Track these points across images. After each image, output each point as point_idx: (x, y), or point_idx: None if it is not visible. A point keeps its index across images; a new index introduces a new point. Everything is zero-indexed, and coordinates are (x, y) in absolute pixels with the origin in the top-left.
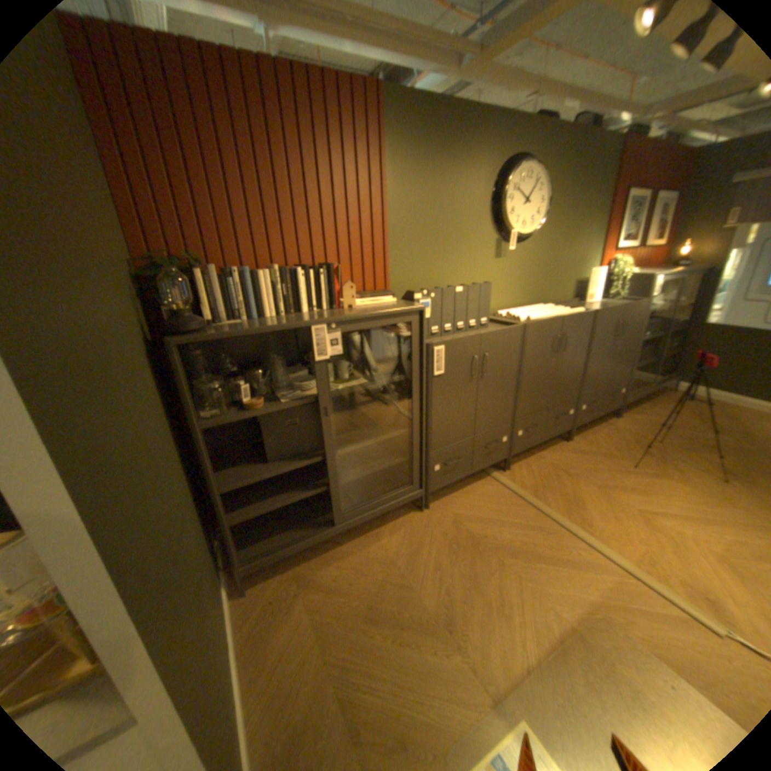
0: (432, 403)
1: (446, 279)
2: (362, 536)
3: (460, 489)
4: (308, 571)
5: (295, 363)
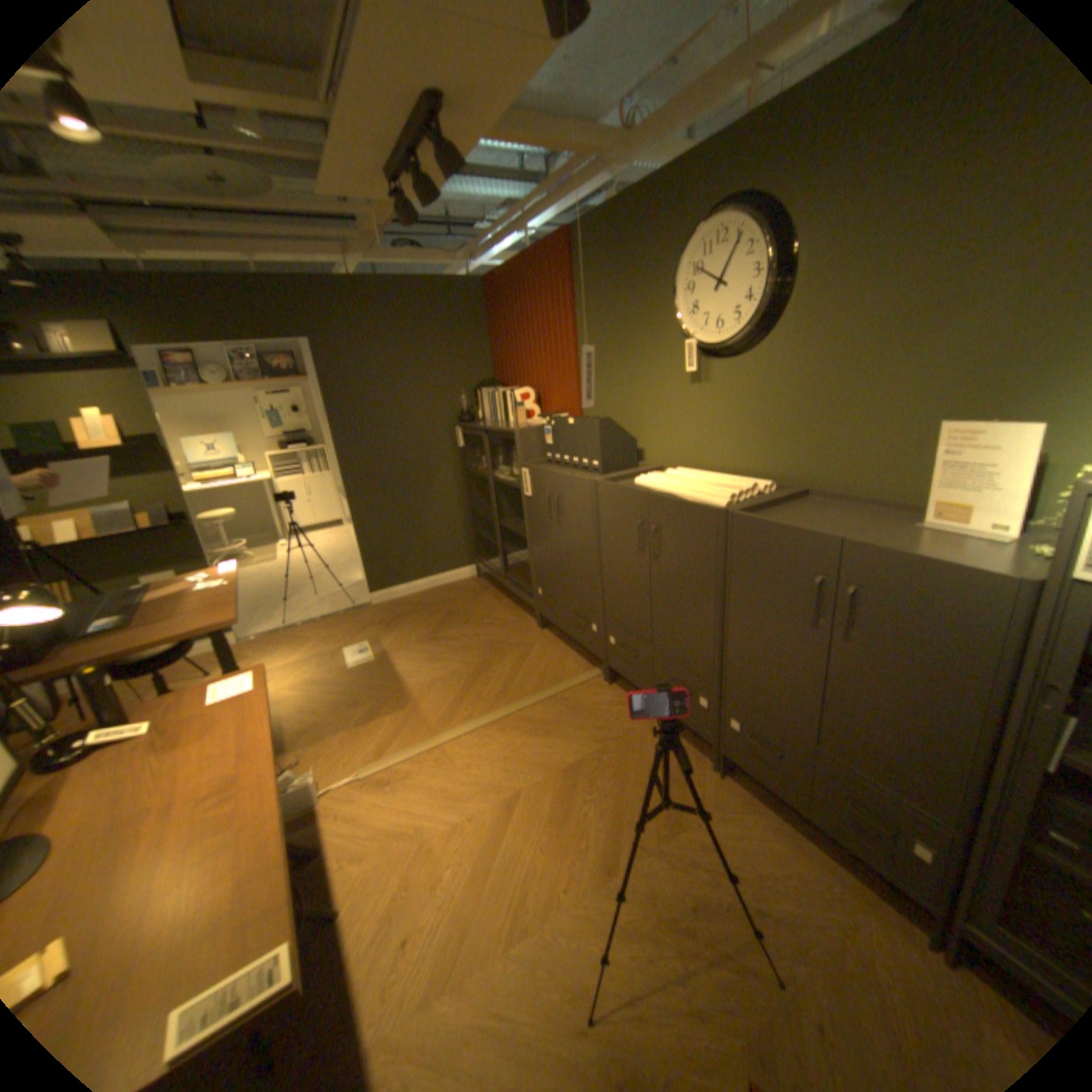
0: (529, 521)
1: (629, 408)
2: (516, 604)
3: (572, 648)
4: (491, 591)
5: (504, 454)
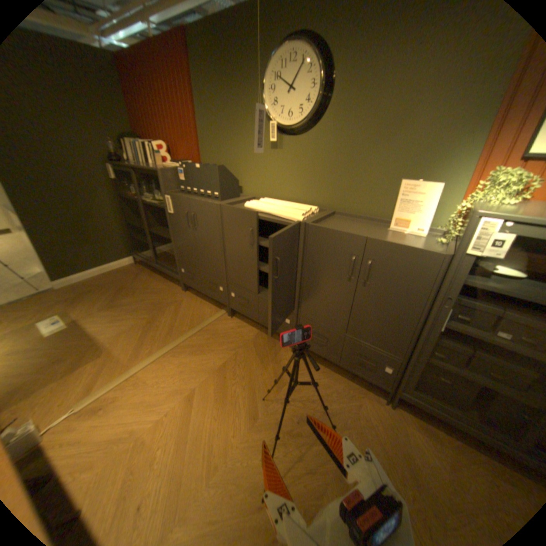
0: (172, 228)
1: (232, 160)
2: (165, 278)
3: (206, 300)
4: (146, 272)
5: (146, 185)
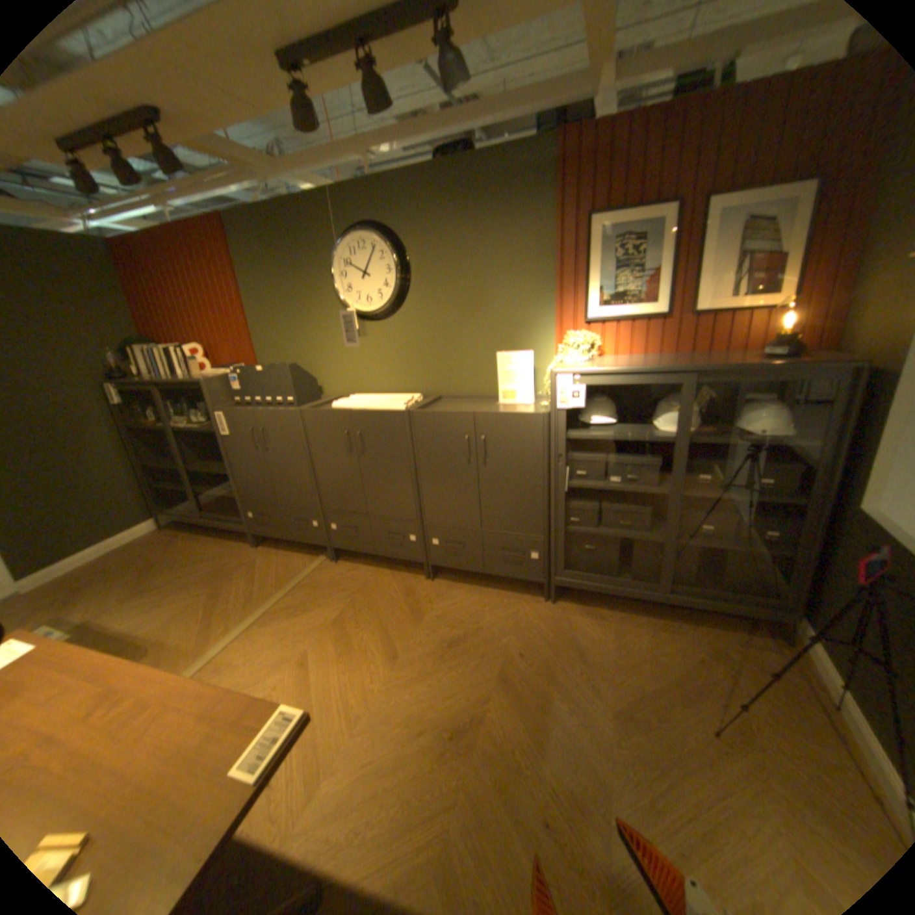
0: (228, 456)
1: (303, 357)
2: (217, 539)
3: (291, 551)
4: (181, 537)
5: (174, 405)
